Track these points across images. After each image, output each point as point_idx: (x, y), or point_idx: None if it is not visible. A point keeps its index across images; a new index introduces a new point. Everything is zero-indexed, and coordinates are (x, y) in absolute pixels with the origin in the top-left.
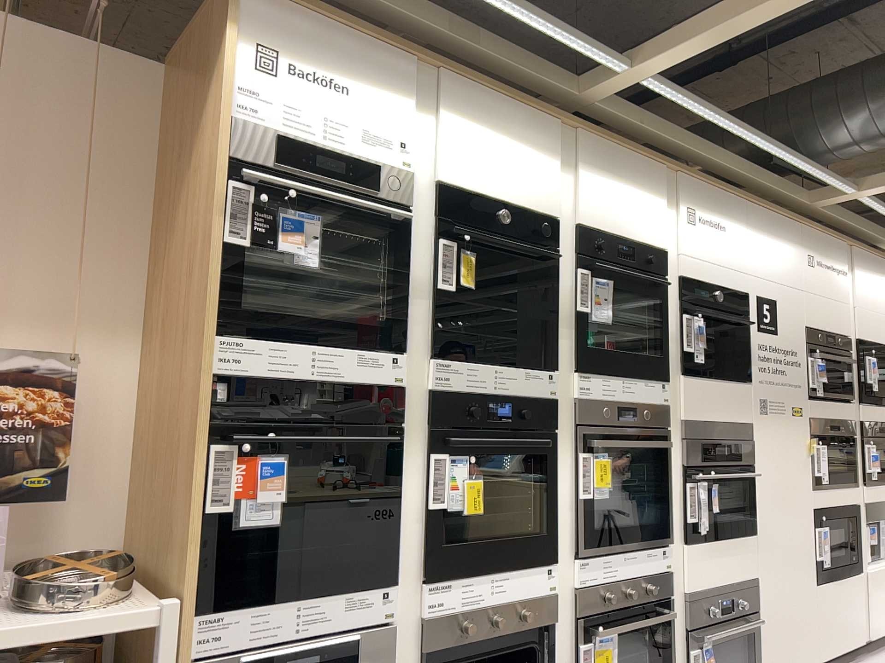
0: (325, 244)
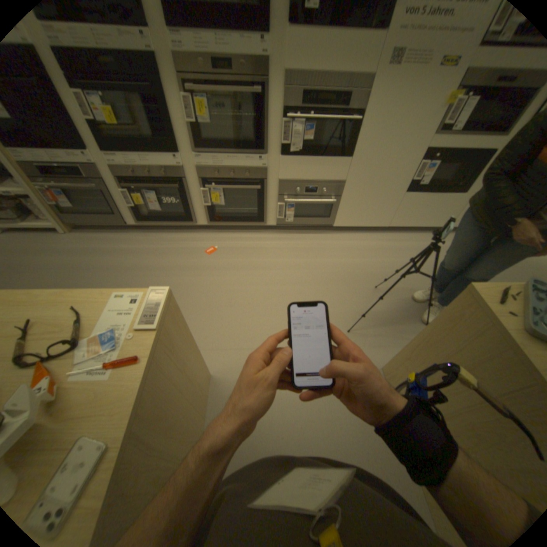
0: None
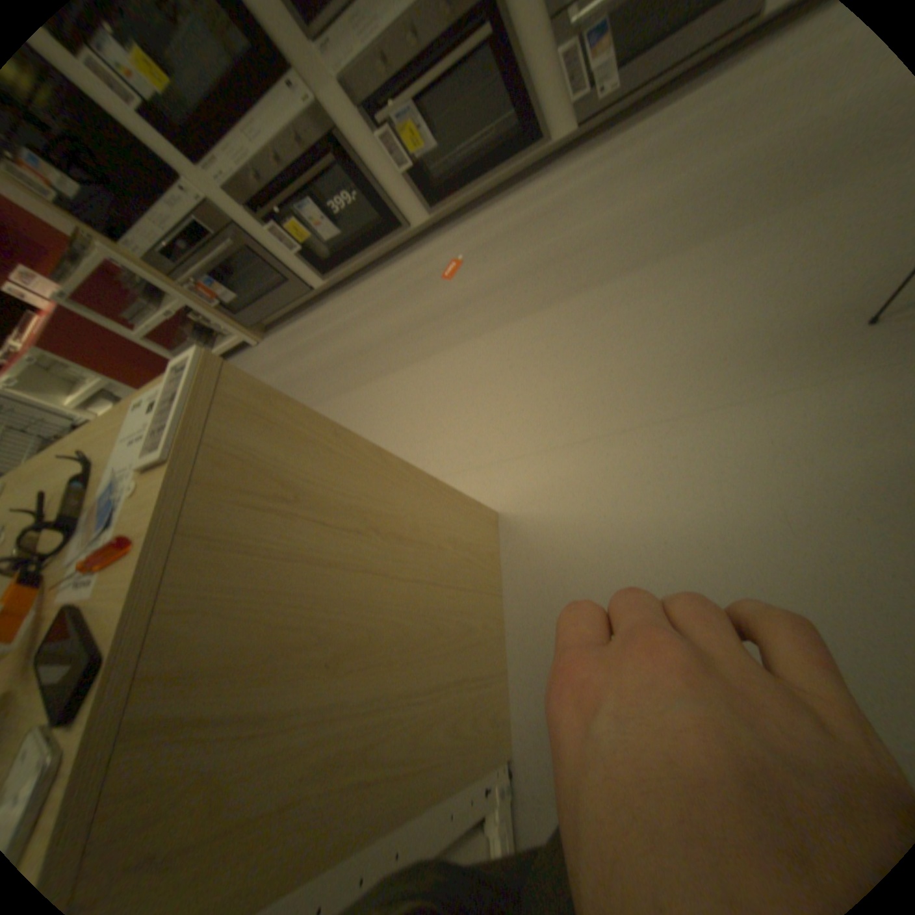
0: None
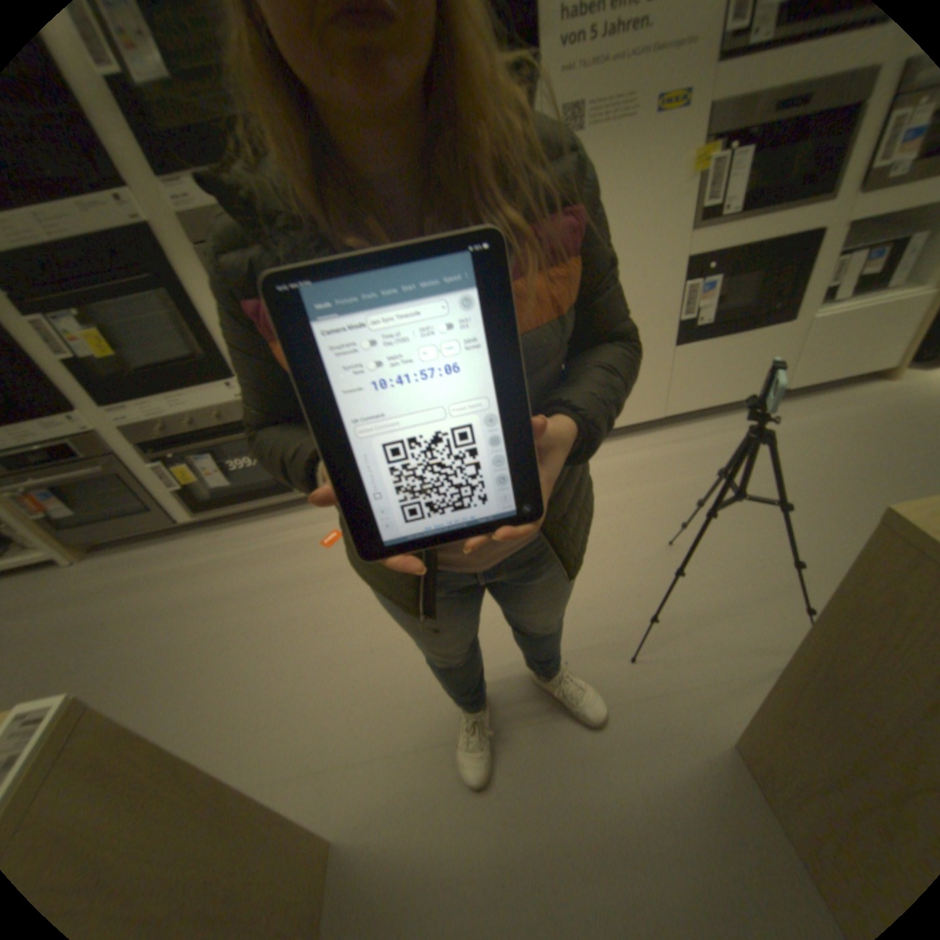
0: None
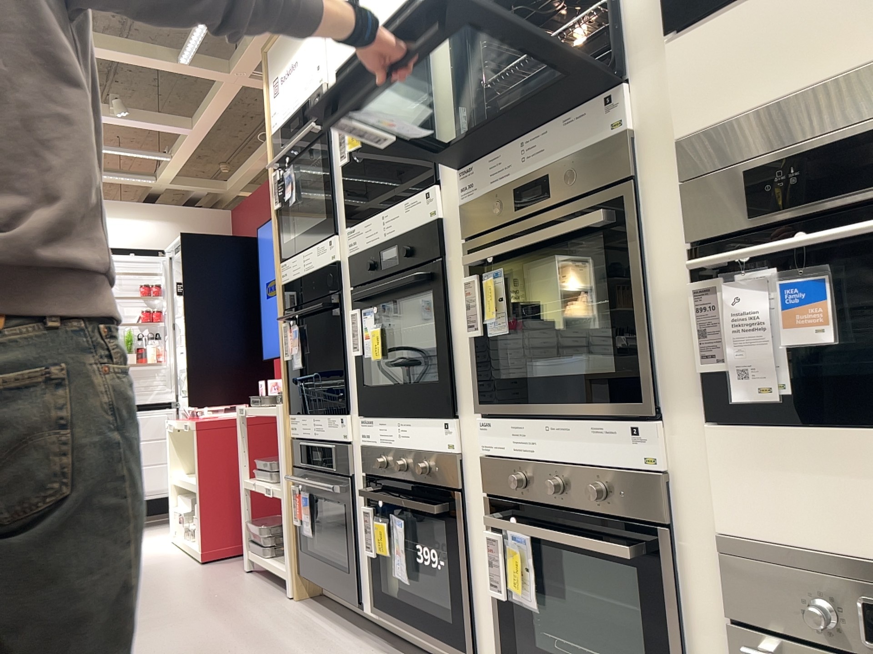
0: (295, 180)
